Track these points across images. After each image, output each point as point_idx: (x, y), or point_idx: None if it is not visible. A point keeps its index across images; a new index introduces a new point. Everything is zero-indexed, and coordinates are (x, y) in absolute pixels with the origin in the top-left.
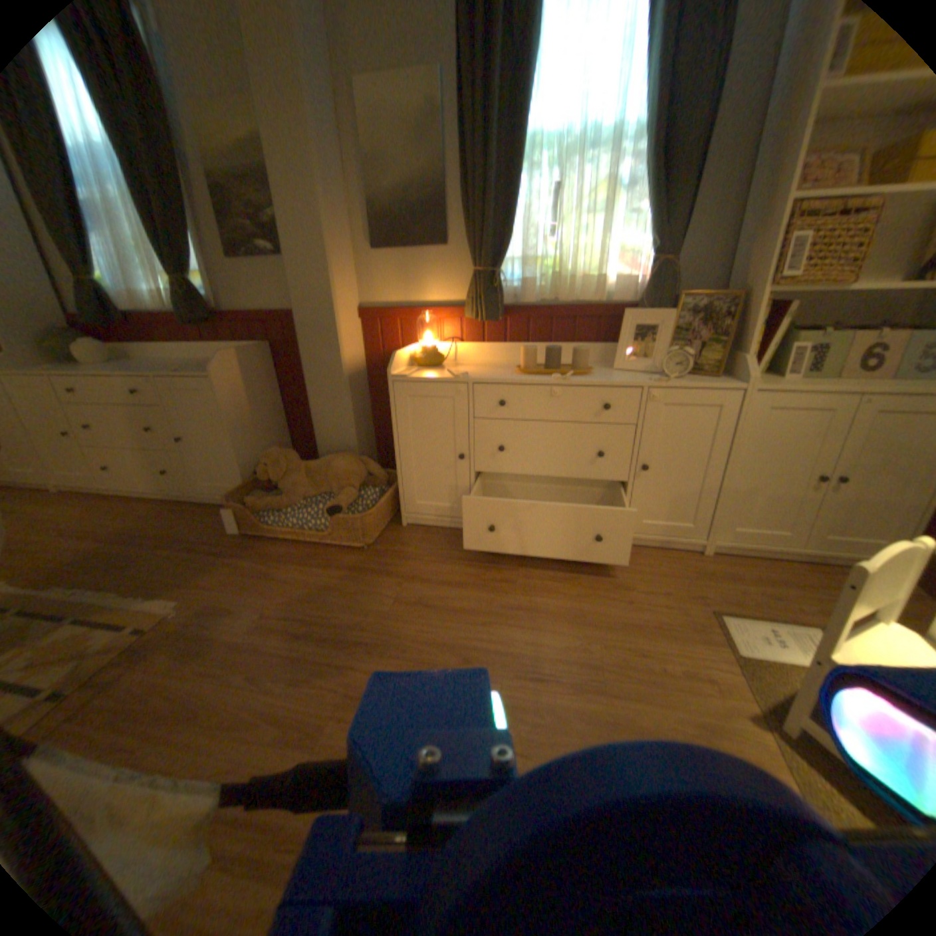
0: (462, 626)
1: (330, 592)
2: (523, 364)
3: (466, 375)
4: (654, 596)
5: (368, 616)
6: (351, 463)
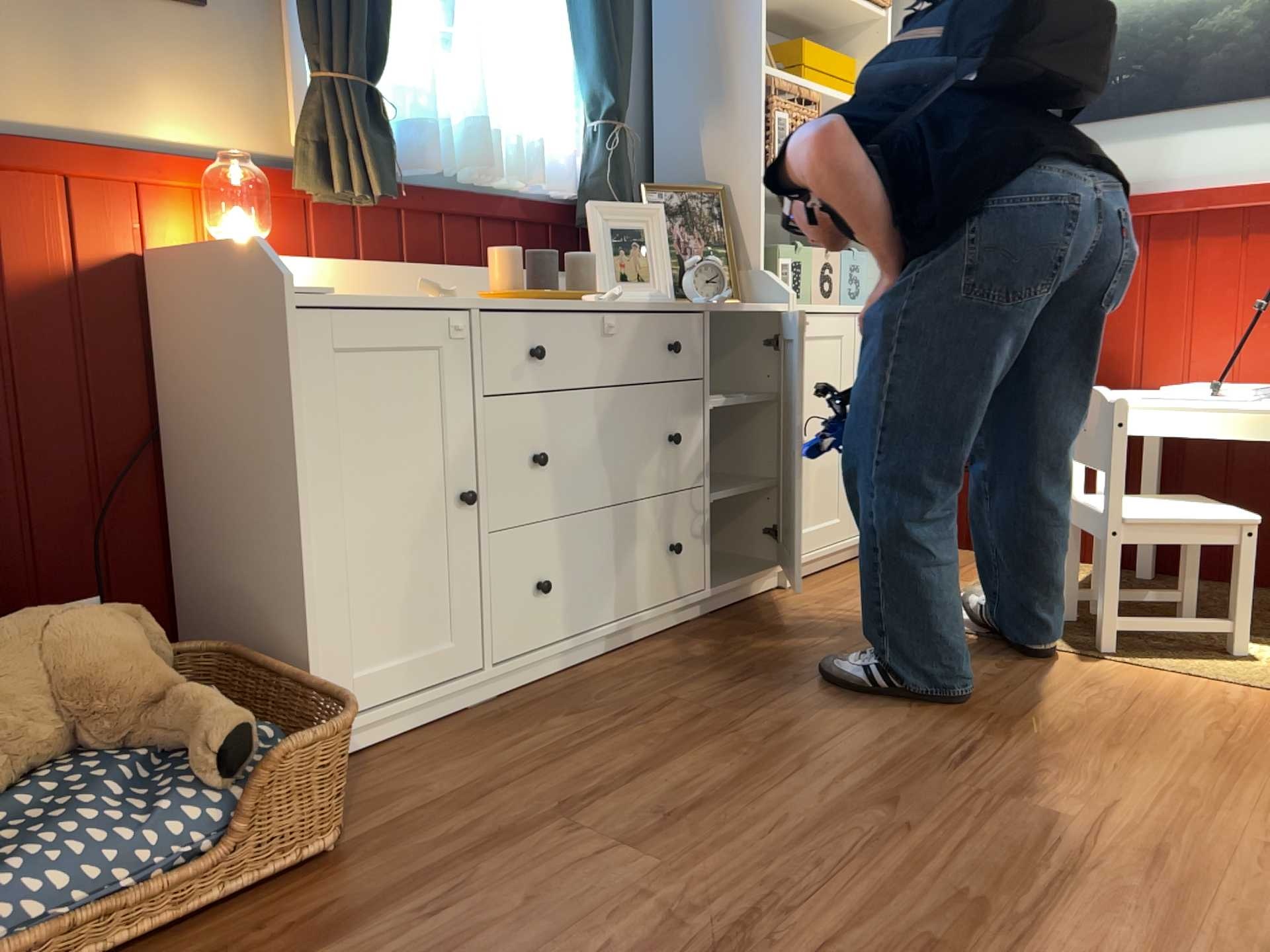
0: (786, 786)
1: (469, 949)
2: (499, 285)
3: (454, 292)
4: (841, 636)
5: (646, 896)
6: (115, 619)
